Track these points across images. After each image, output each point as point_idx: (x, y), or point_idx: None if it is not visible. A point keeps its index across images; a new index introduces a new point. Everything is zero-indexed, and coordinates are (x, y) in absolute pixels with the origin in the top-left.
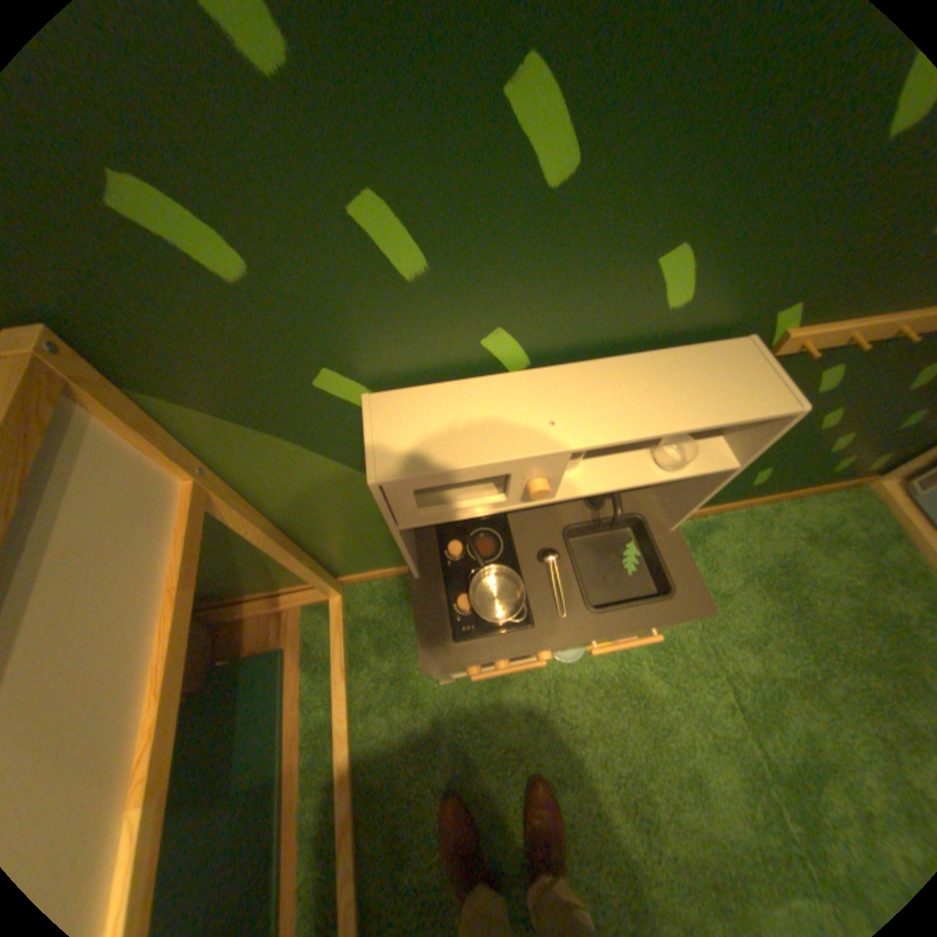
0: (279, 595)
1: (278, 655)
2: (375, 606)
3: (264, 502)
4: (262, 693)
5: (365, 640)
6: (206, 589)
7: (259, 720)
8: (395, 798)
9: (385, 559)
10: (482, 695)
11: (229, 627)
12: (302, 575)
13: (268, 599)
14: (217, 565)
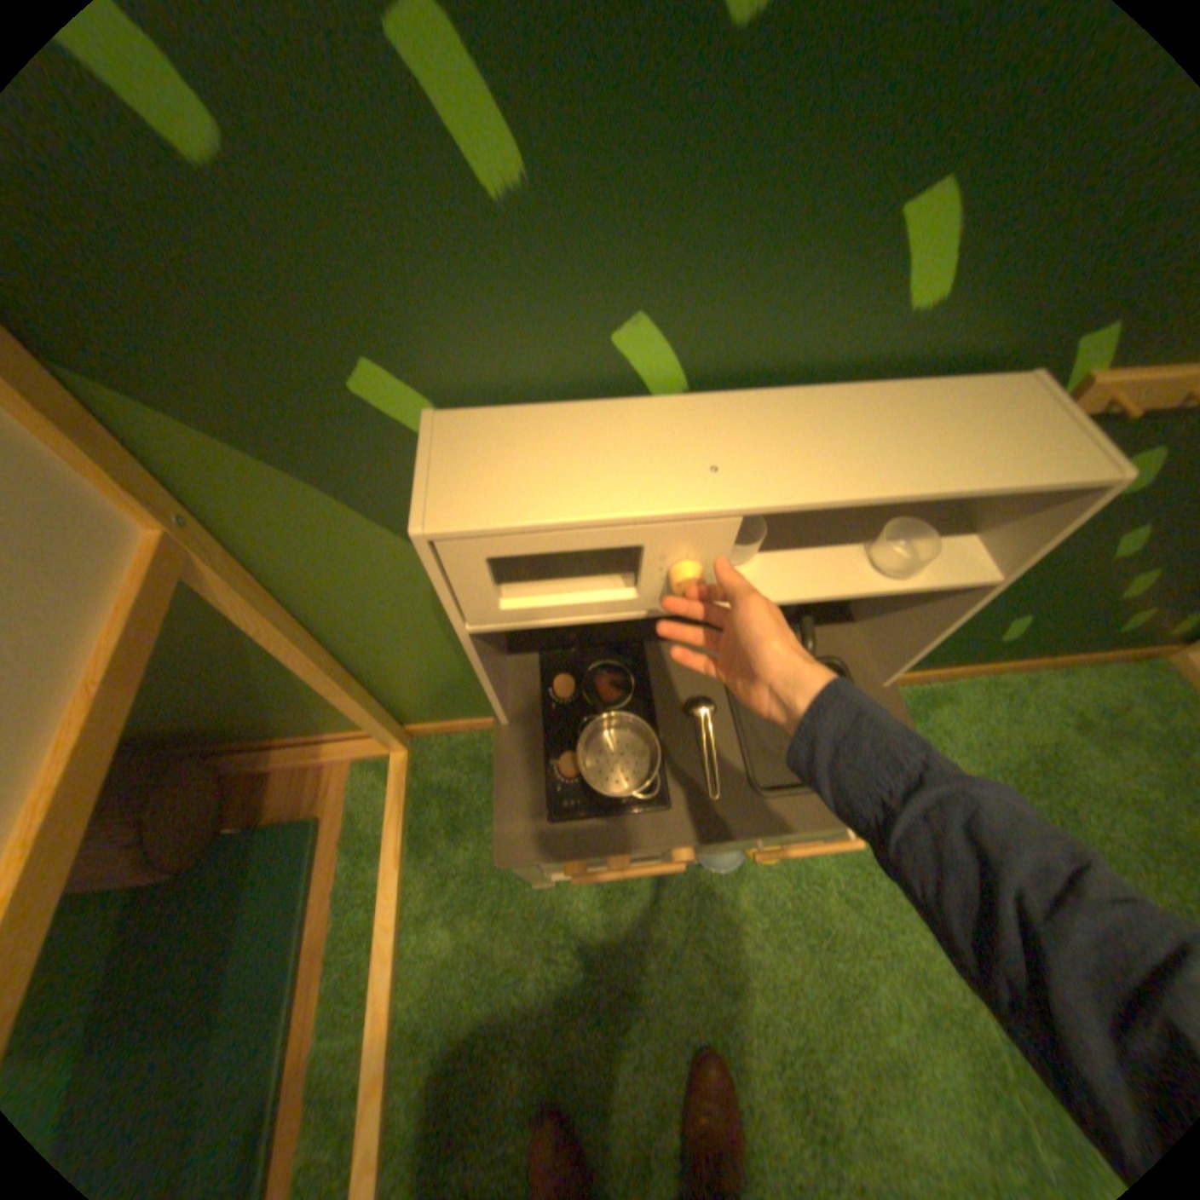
0: (323, 743)
1: (311, 828)
2: (454, 770)
3: (289, 592)
4: (281, 879)
5: (435, 817)
6: (218, 724)
7: (272, 917)
8: (452, 1052)
9: (473, 703)
10: (592, 910)
11: (249, 783)
12: (350, 712)
13: (307, 748)
14: (230, 688)
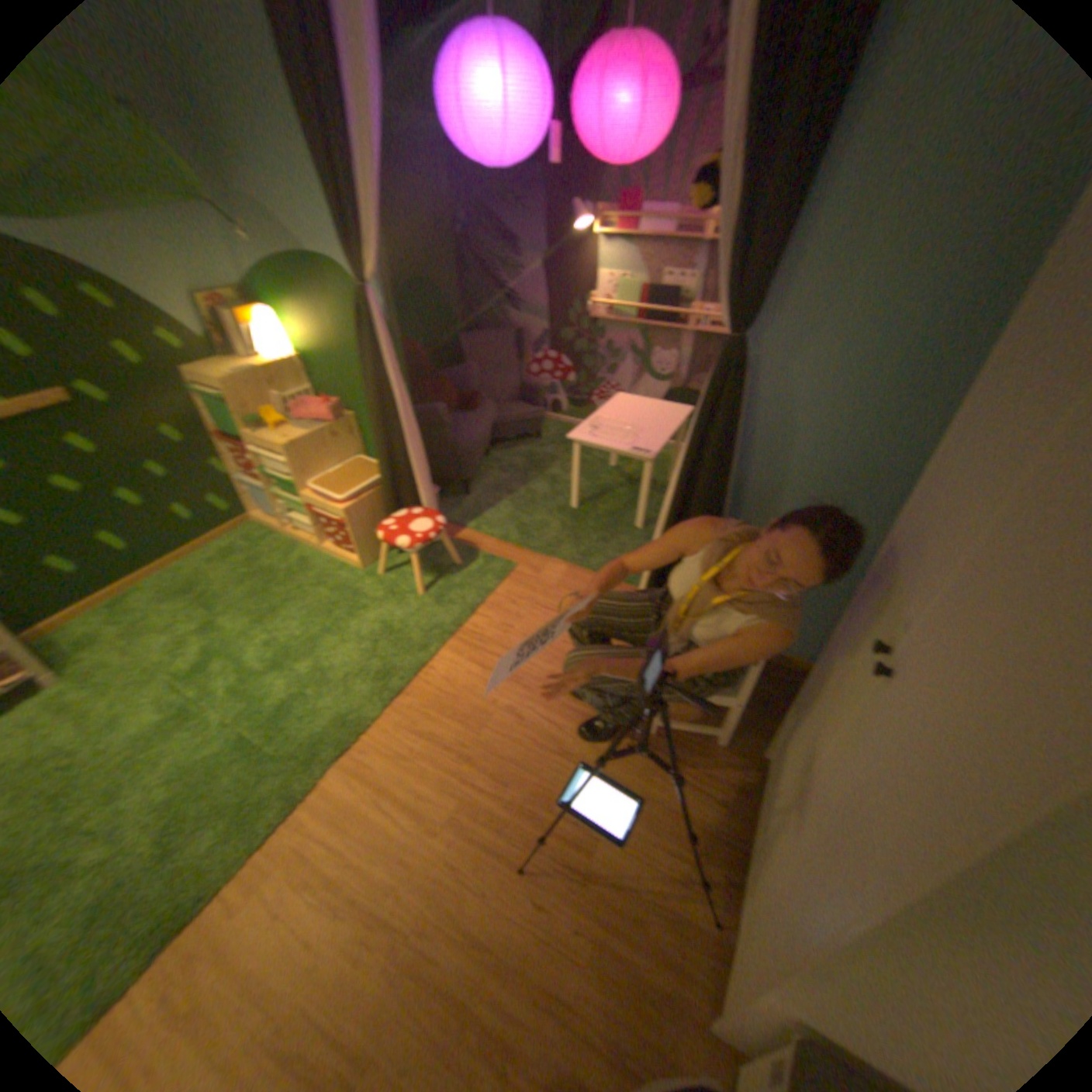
0: None
1: None
2: None
3: None
4: None
5: None
6: None
7: None
8: None
9: None
10: None
11: None
12: None
13: None
14: None
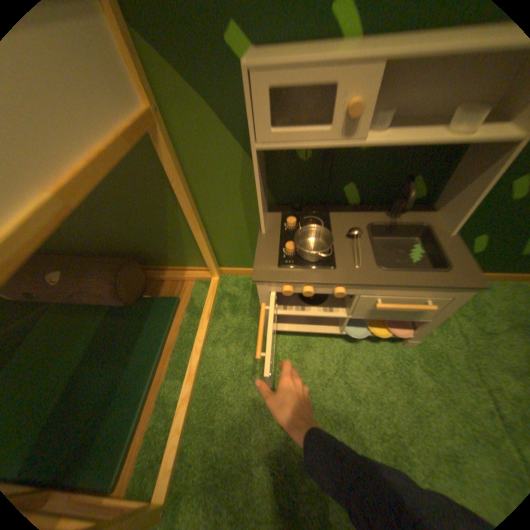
0: (187, 271)
1: (177, 301)
2: (237, 288)
3: (187, 167)
4: (162, 317)
5: (226, 304)
6: (150, 251)
7: (156, 330)
8: (220, 396)
9: (249, 256)
10: (291, 351)
11: (156, 282)
12: (200, 243)
13: (180, 272)
14: (157, 228)
